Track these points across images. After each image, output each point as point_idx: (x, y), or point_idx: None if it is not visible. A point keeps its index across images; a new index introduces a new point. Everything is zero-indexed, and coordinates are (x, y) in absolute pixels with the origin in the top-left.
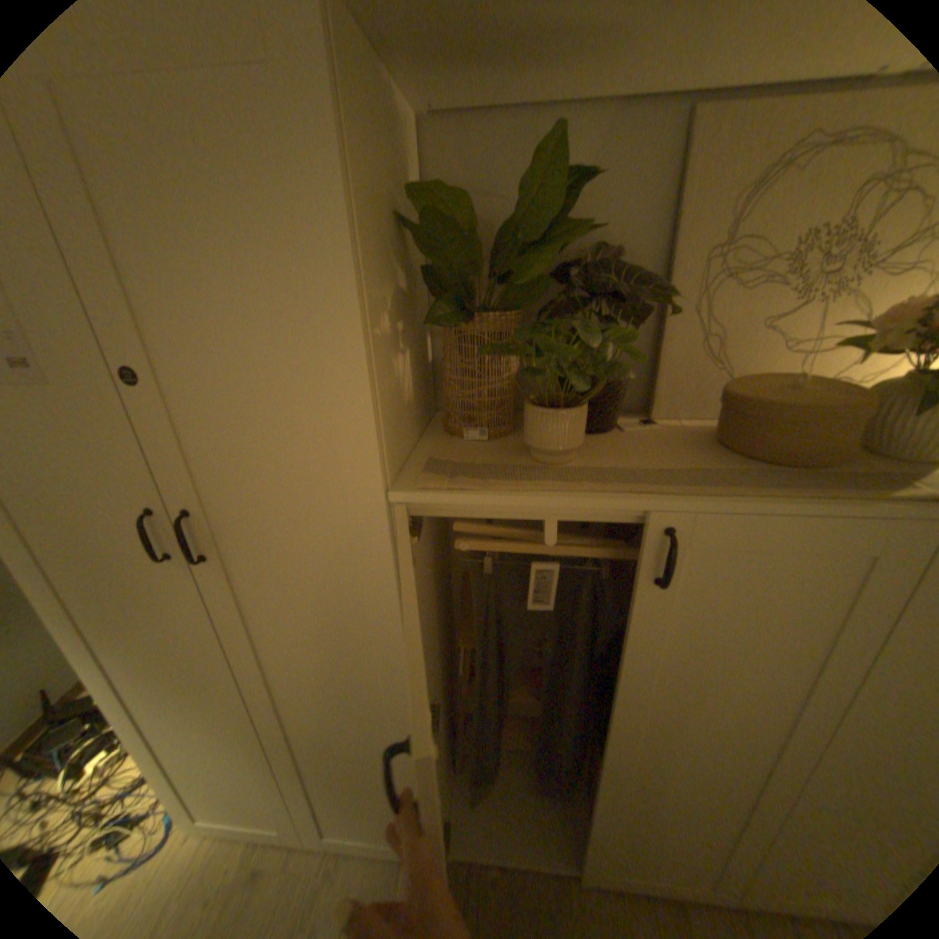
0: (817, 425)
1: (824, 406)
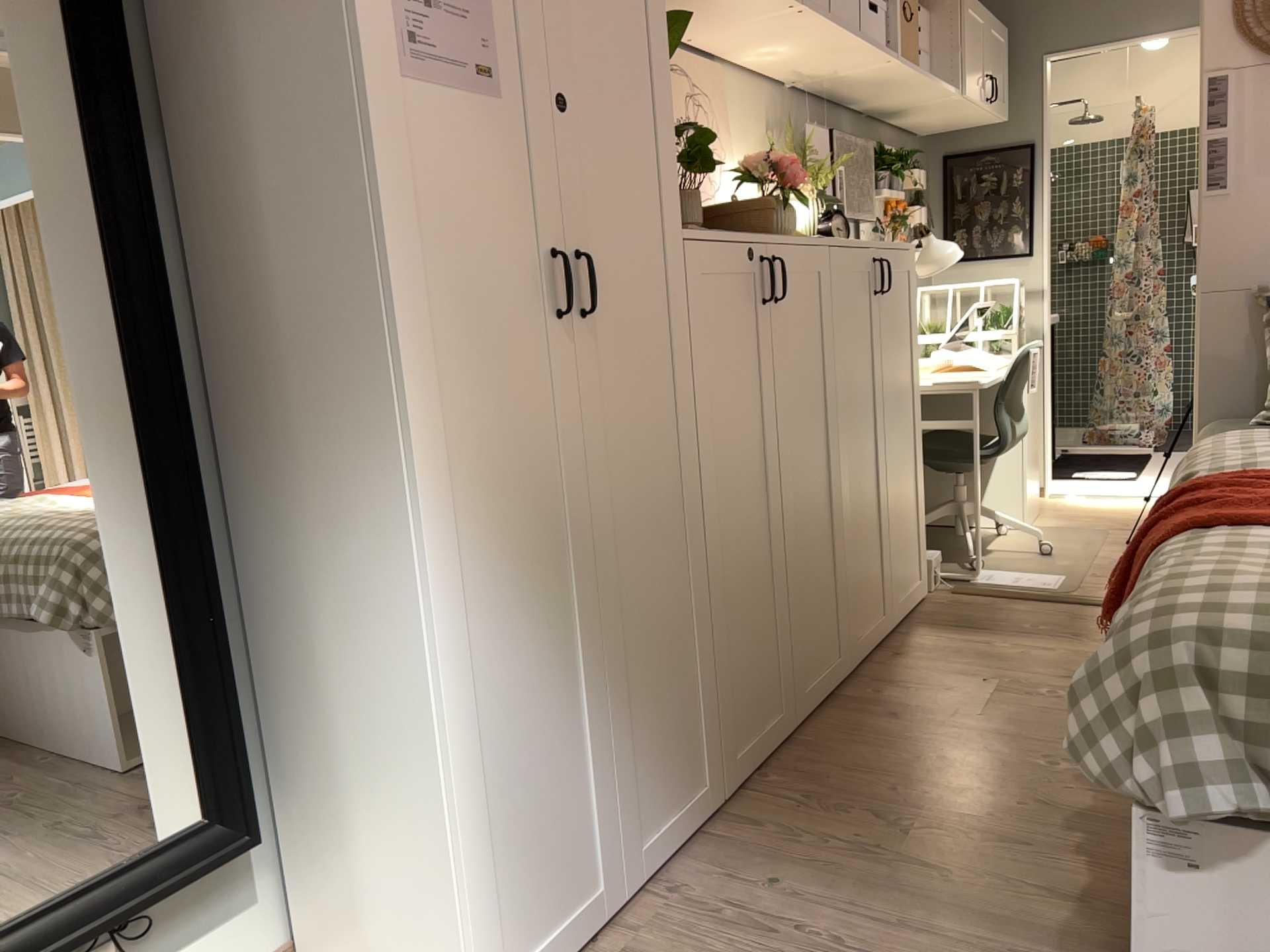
0: (768, 211)
1: (767, 198)
